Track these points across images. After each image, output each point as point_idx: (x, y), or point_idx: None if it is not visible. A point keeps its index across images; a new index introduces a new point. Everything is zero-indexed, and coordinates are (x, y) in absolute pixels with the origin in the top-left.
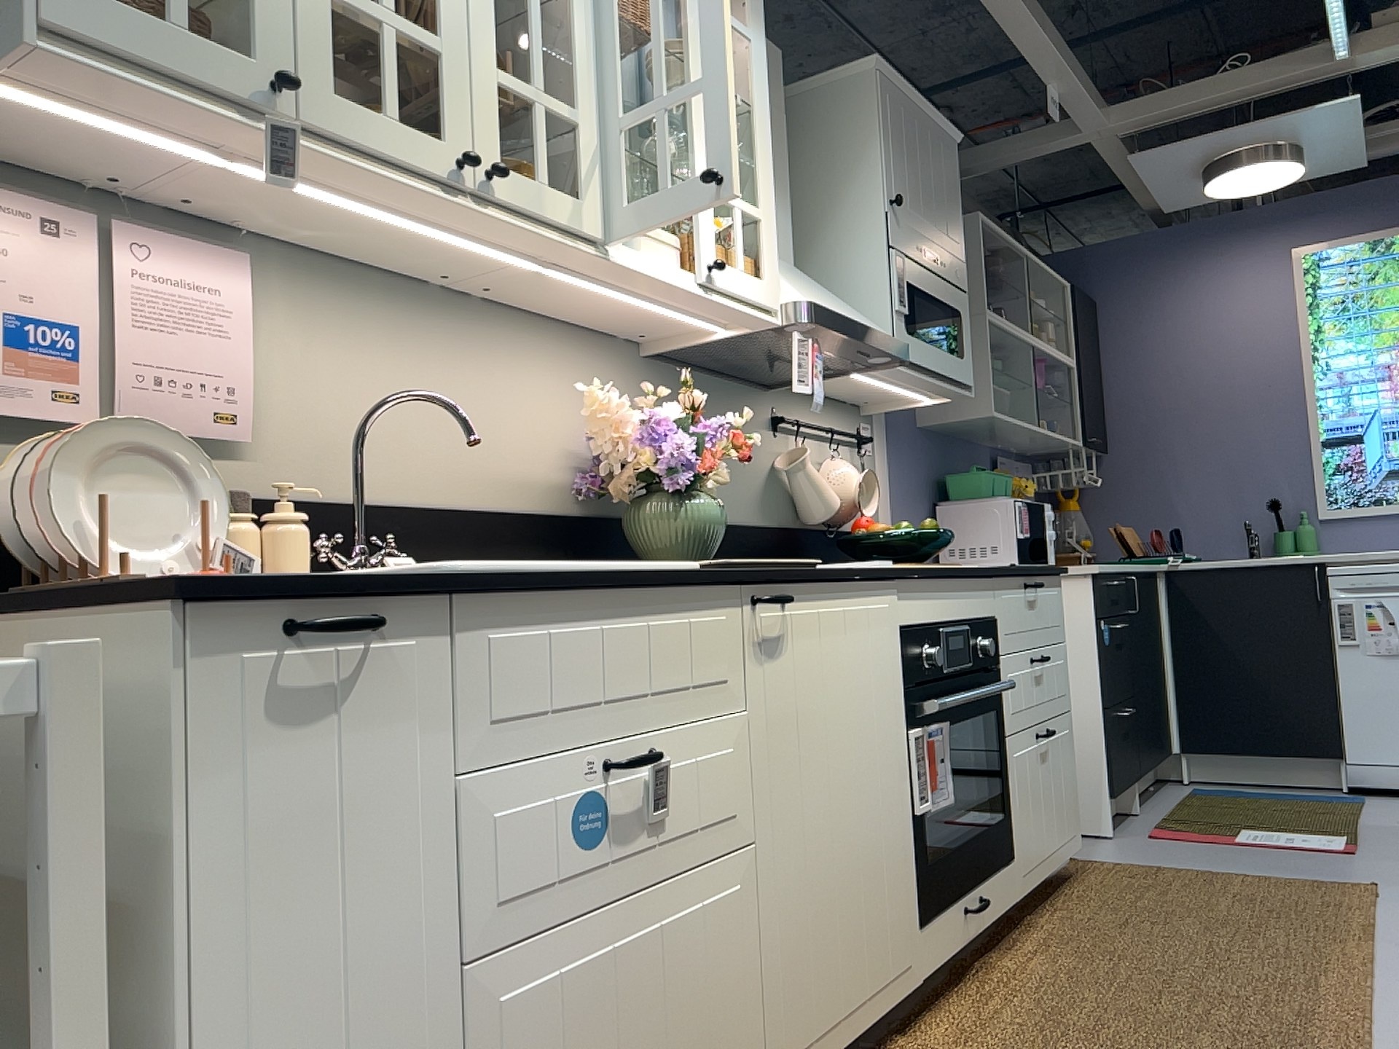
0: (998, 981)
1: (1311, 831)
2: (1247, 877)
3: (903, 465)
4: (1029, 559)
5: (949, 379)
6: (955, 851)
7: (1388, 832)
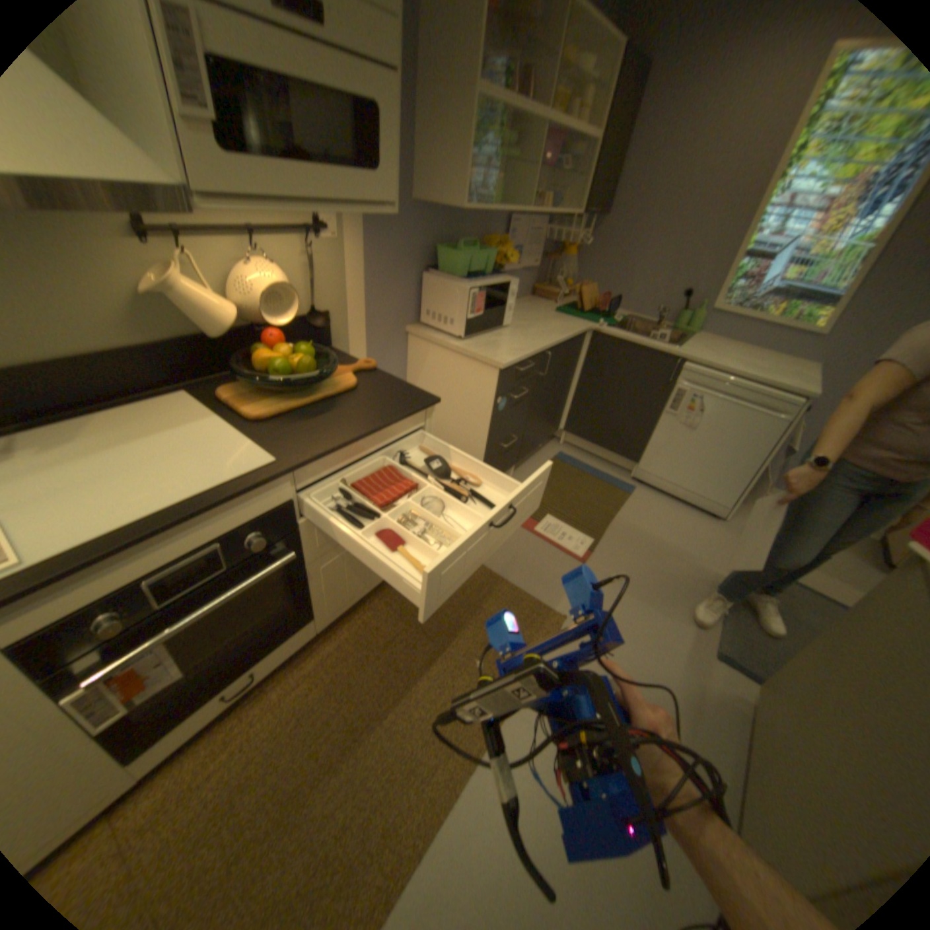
0: (247, 721)
1: (580, 528)
2: (503, 588)
3: (382, 239)
4: (477, 329)
5: (344, 198)
6: (195, 686)
7: (619, 541)
